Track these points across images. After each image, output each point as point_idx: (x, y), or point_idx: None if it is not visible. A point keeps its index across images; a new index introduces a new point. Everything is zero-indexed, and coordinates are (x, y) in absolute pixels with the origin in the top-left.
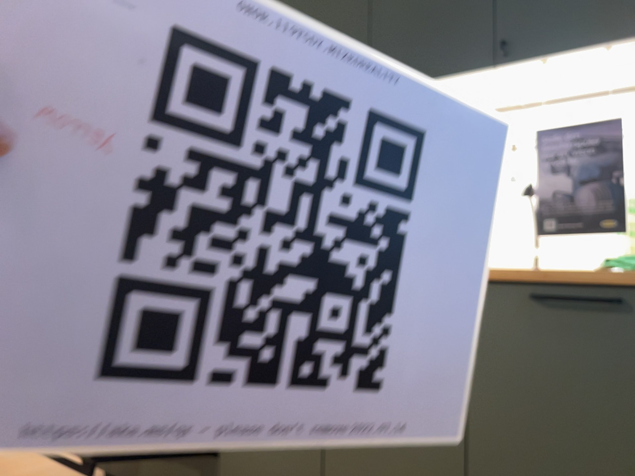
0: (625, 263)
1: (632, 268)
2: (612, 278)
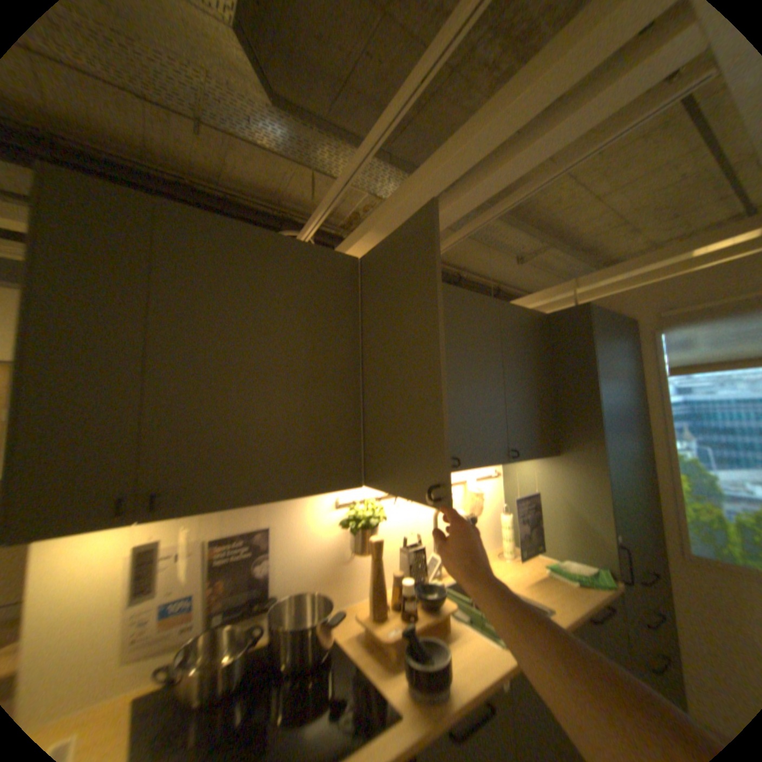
0: (591, 583)
1: (600, 588)
2: (610, 600)
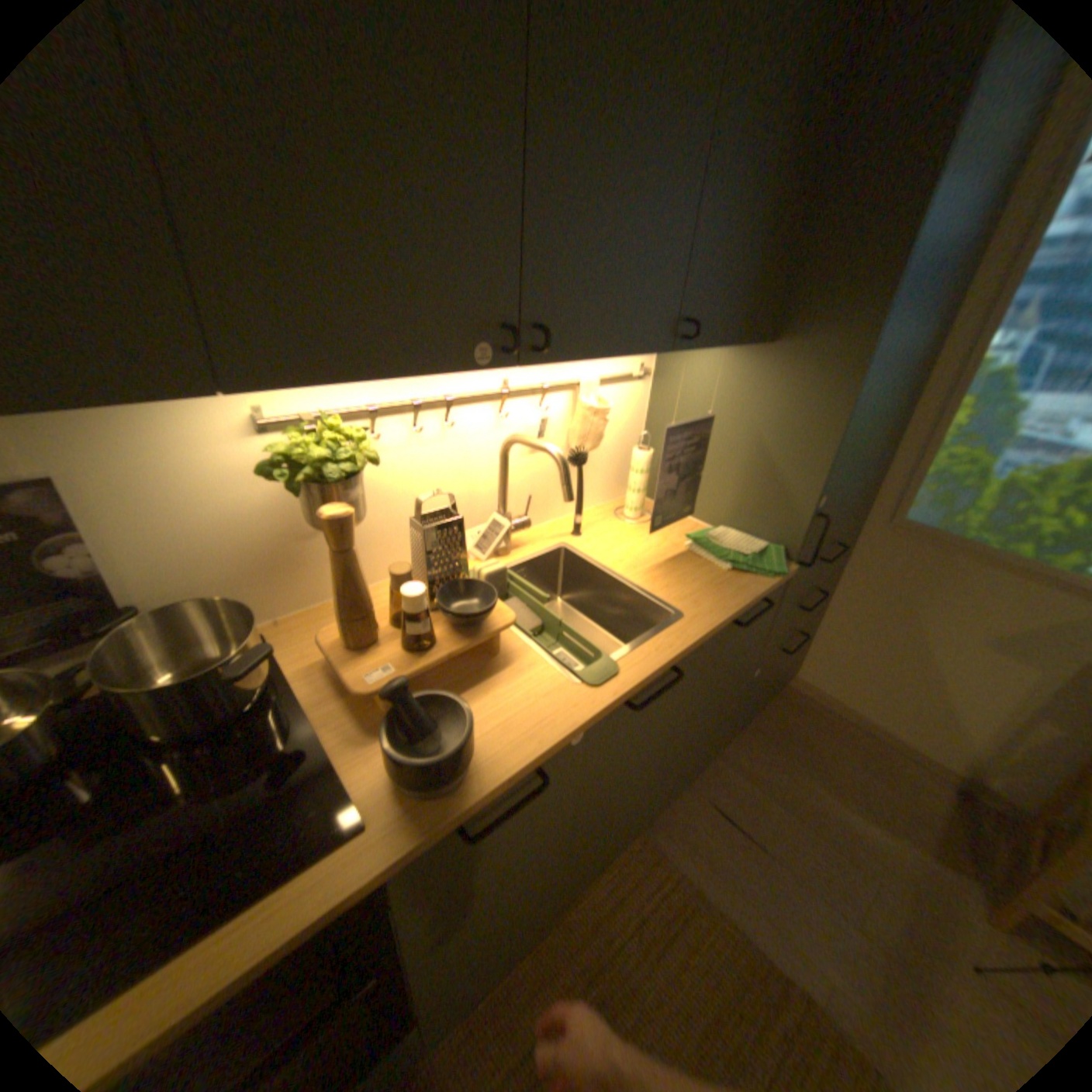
0: (751, 566)
1: (763, 573)
2: (772, 591)
